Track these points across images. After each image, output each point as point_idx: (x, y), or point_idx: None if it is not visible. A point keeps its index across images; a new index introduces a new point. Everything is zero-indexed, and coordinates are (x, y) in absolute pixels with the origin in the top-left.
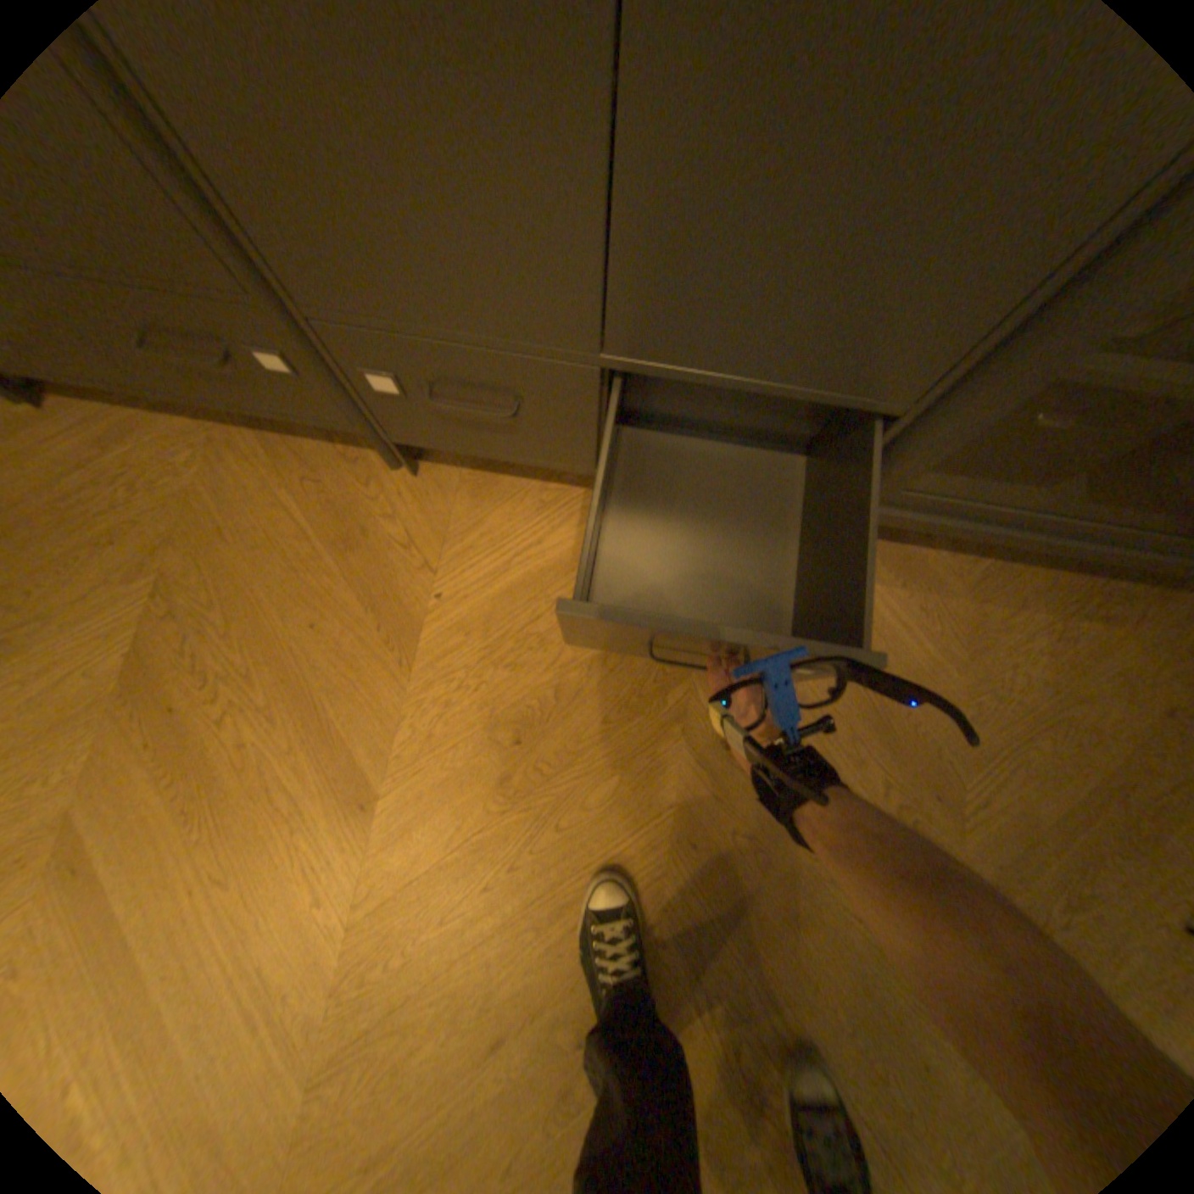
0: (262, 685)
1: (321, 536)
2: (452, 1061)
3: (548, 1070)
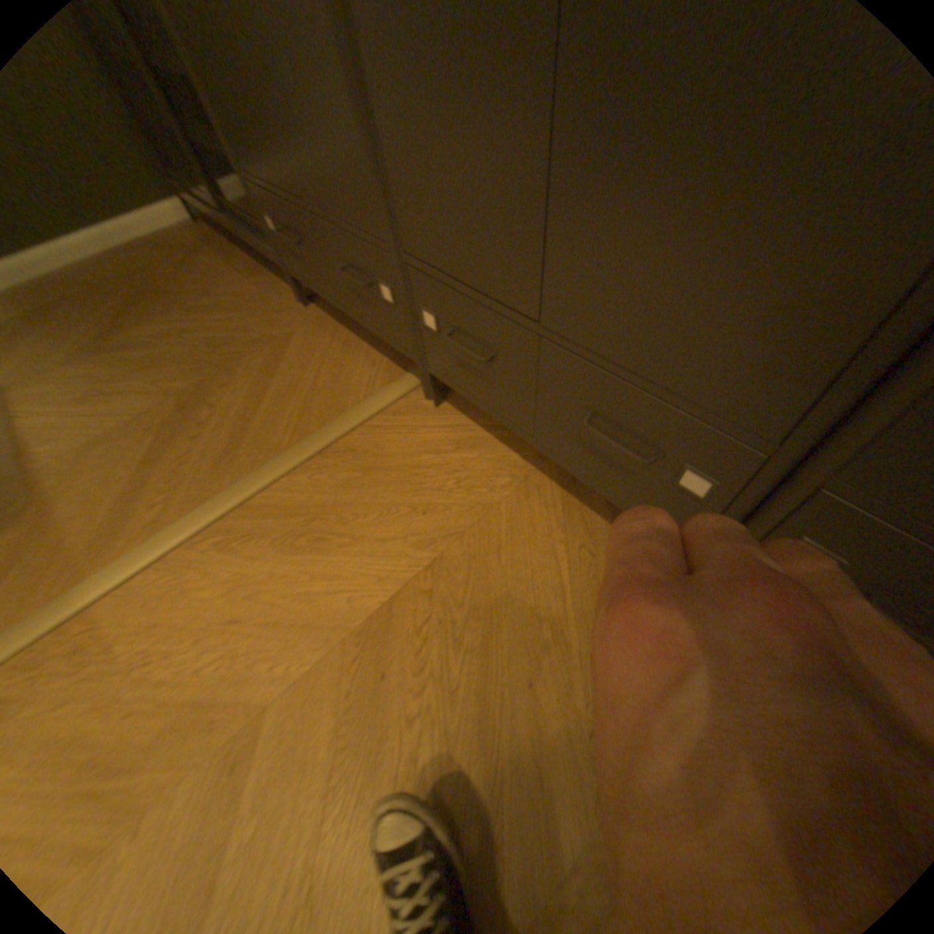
0: (462, 716)
1: (575, 609)
2: None
3: None
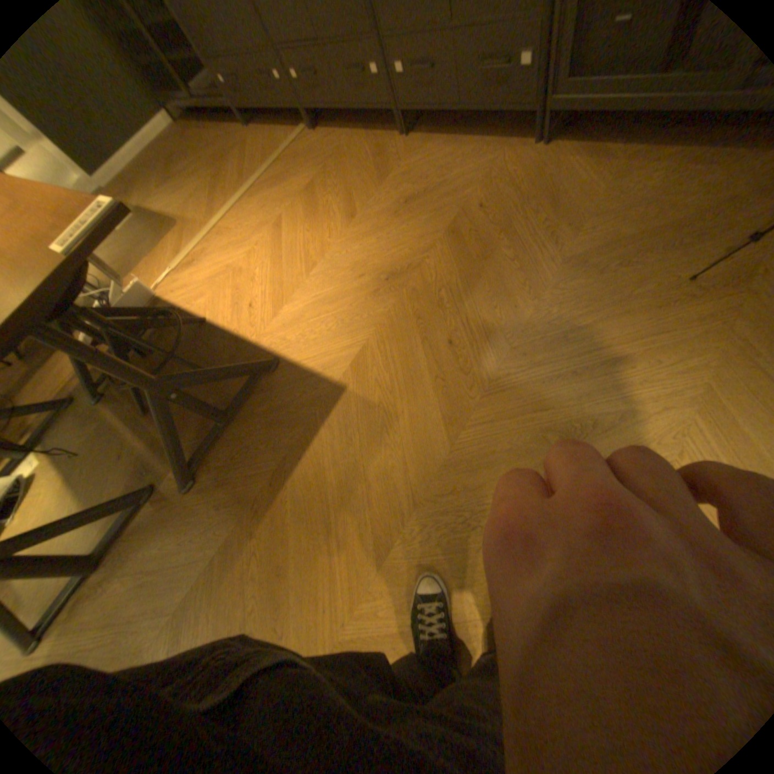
0: (339, 189)
1: (371, 154)
2: (348, 279)
3: (376, 285)
